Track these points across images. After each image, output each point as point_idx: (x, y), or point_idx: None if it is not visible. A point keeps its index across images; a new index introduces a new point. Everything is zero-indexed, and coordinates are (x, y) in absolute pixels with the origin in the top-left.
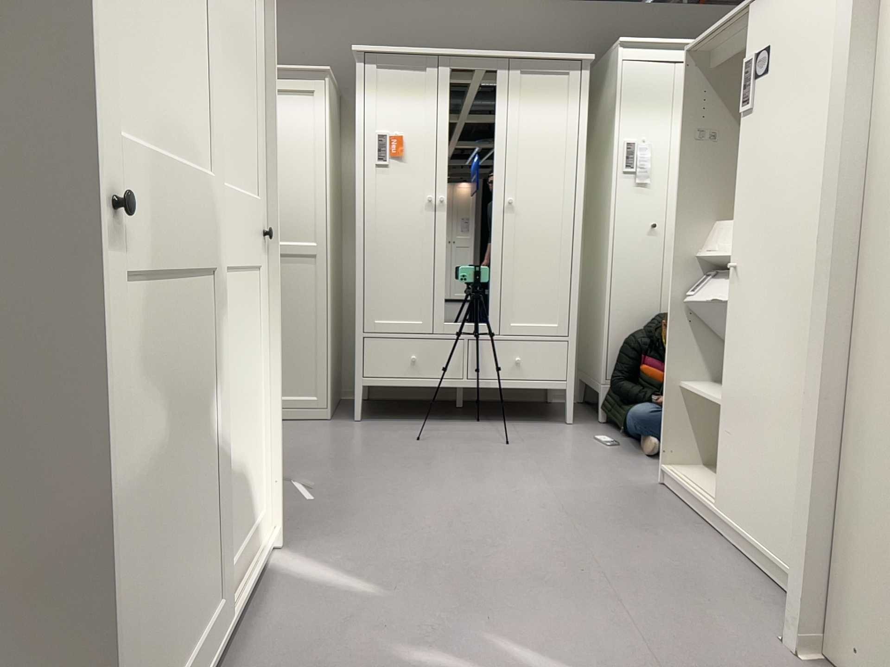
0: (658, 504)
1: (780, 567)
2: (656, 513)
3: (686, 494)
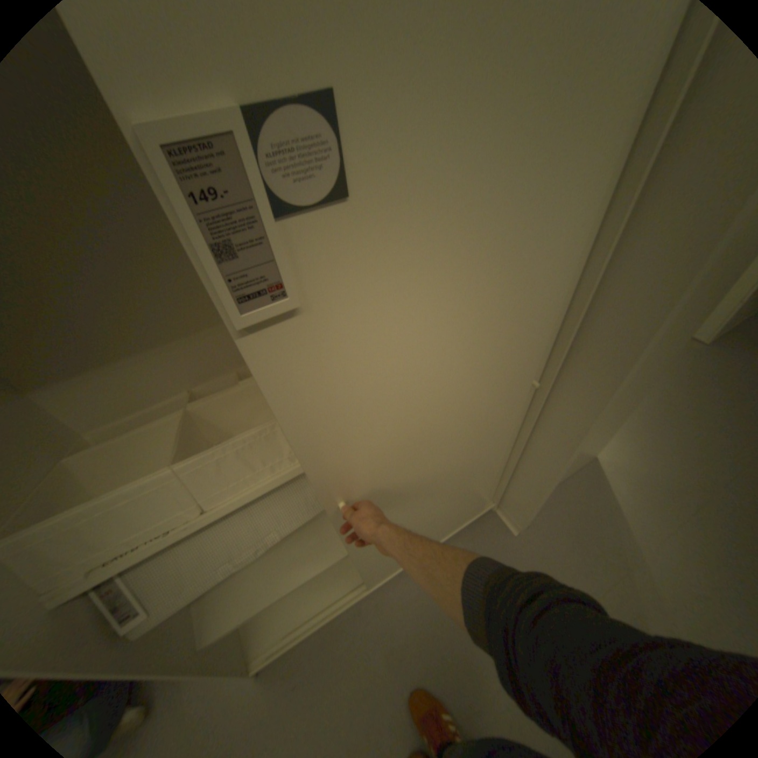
0: (309, 676)
1: (447, 541)
2: (336, 672)
3: (307, 640)
